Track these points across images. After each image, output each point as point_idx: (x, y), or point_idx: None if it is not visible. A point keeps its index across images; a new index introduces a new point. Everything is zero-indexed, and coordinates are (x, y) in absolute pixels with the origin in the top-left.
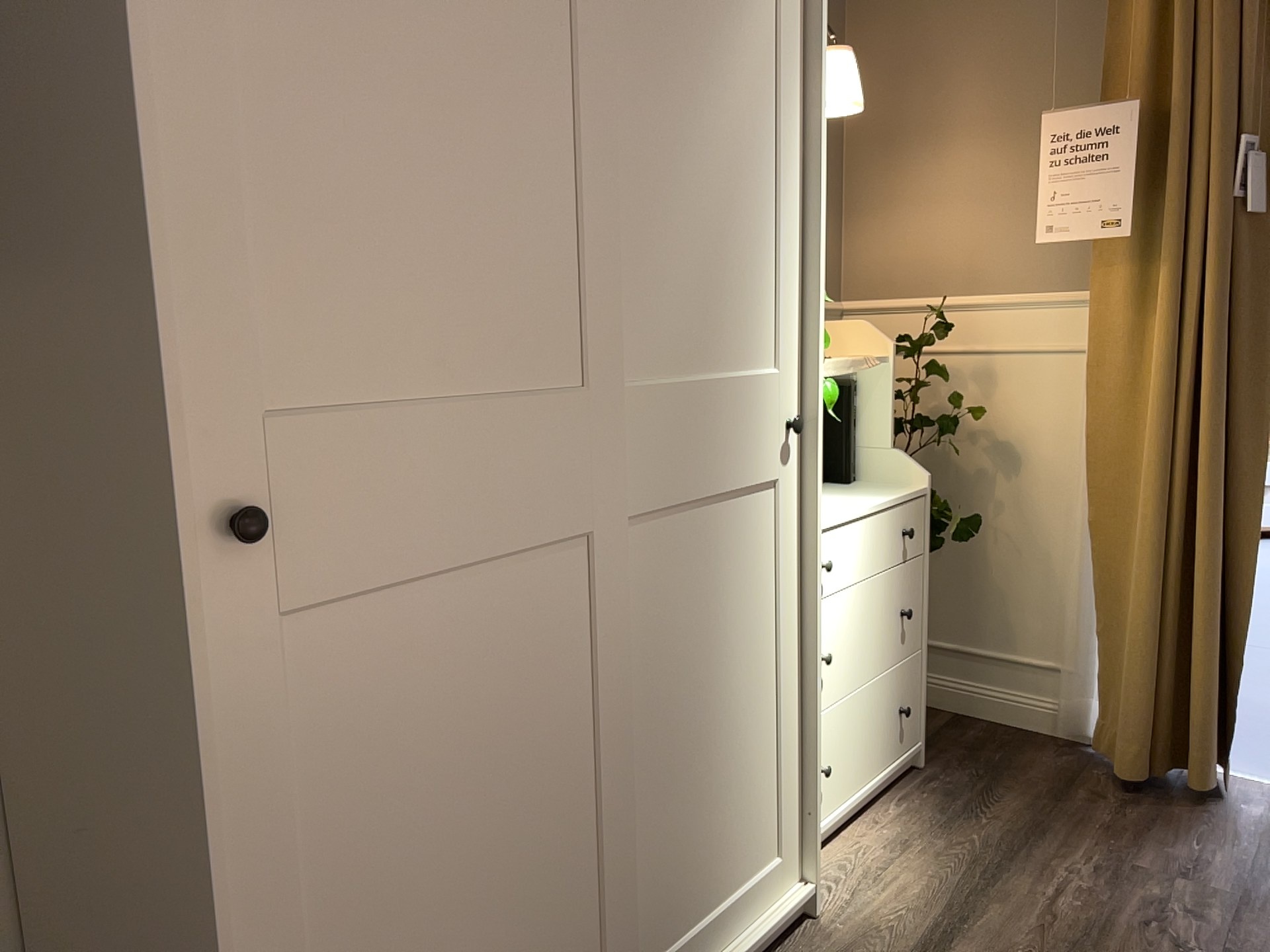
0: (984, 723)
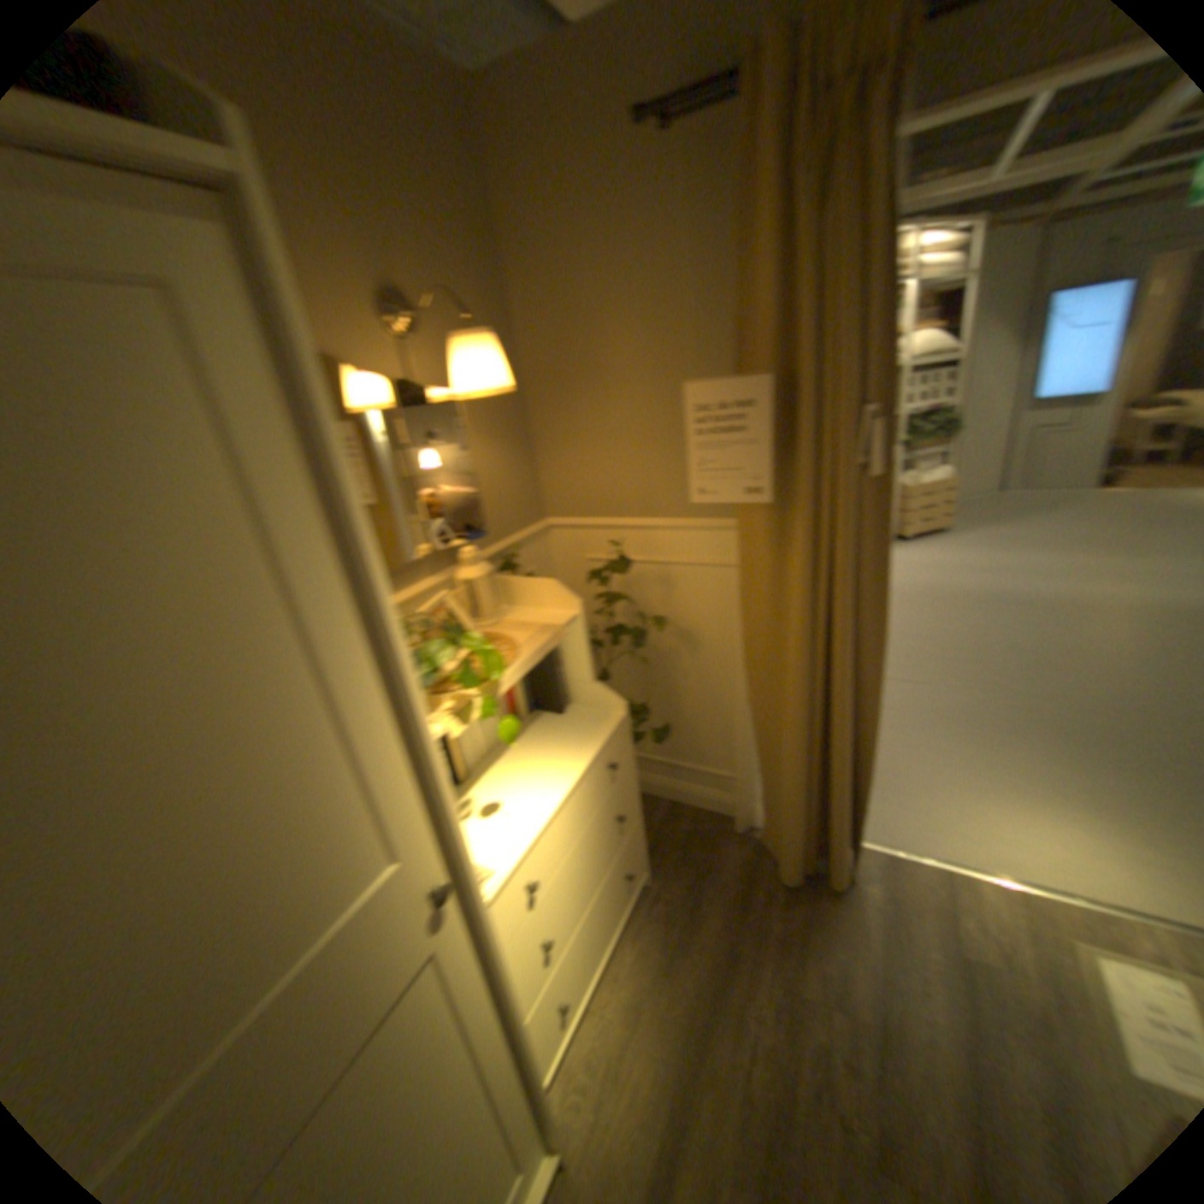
0: (696, 815)
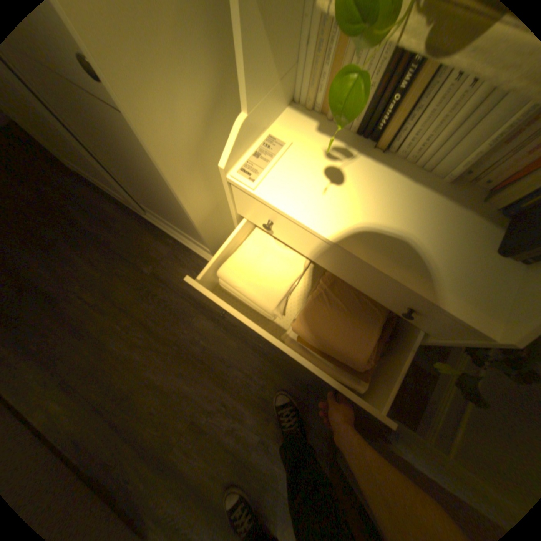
0: (421, 395)
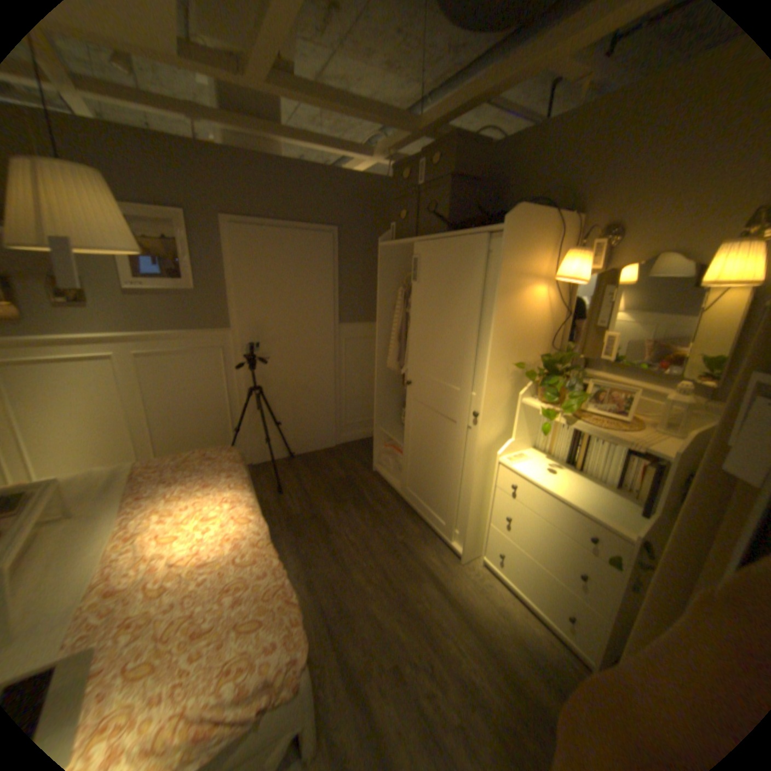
0: None
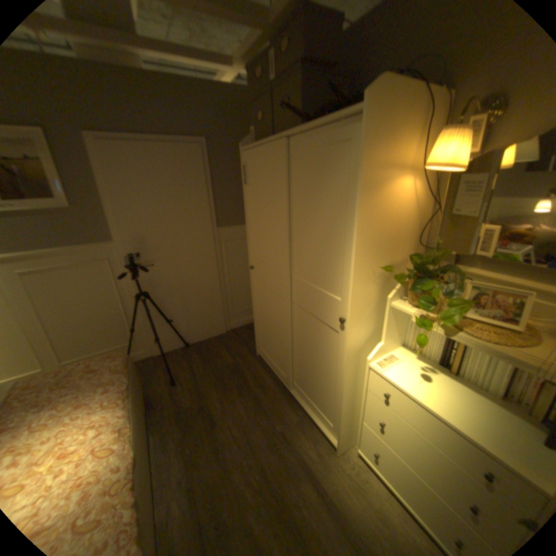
0: None
